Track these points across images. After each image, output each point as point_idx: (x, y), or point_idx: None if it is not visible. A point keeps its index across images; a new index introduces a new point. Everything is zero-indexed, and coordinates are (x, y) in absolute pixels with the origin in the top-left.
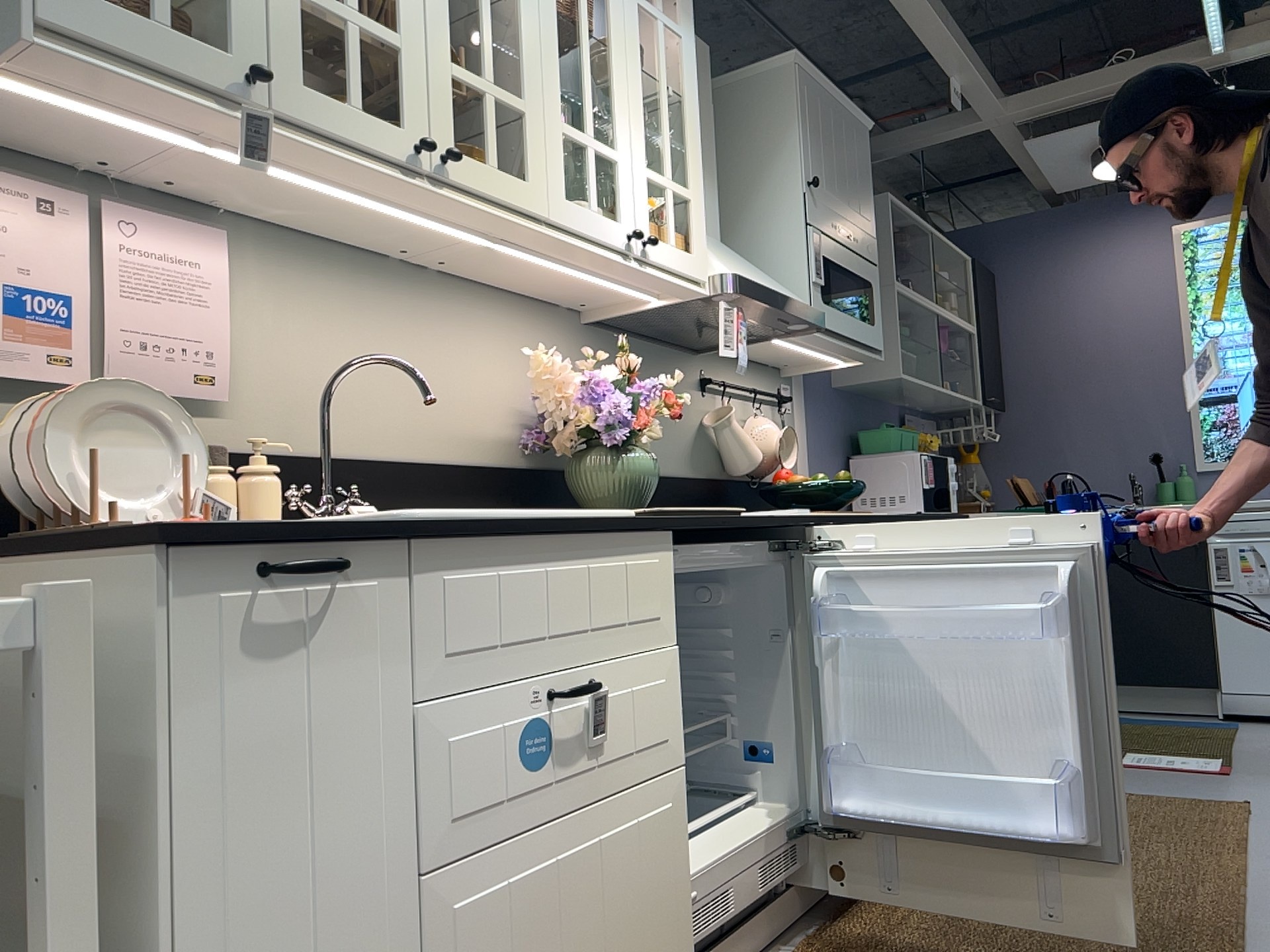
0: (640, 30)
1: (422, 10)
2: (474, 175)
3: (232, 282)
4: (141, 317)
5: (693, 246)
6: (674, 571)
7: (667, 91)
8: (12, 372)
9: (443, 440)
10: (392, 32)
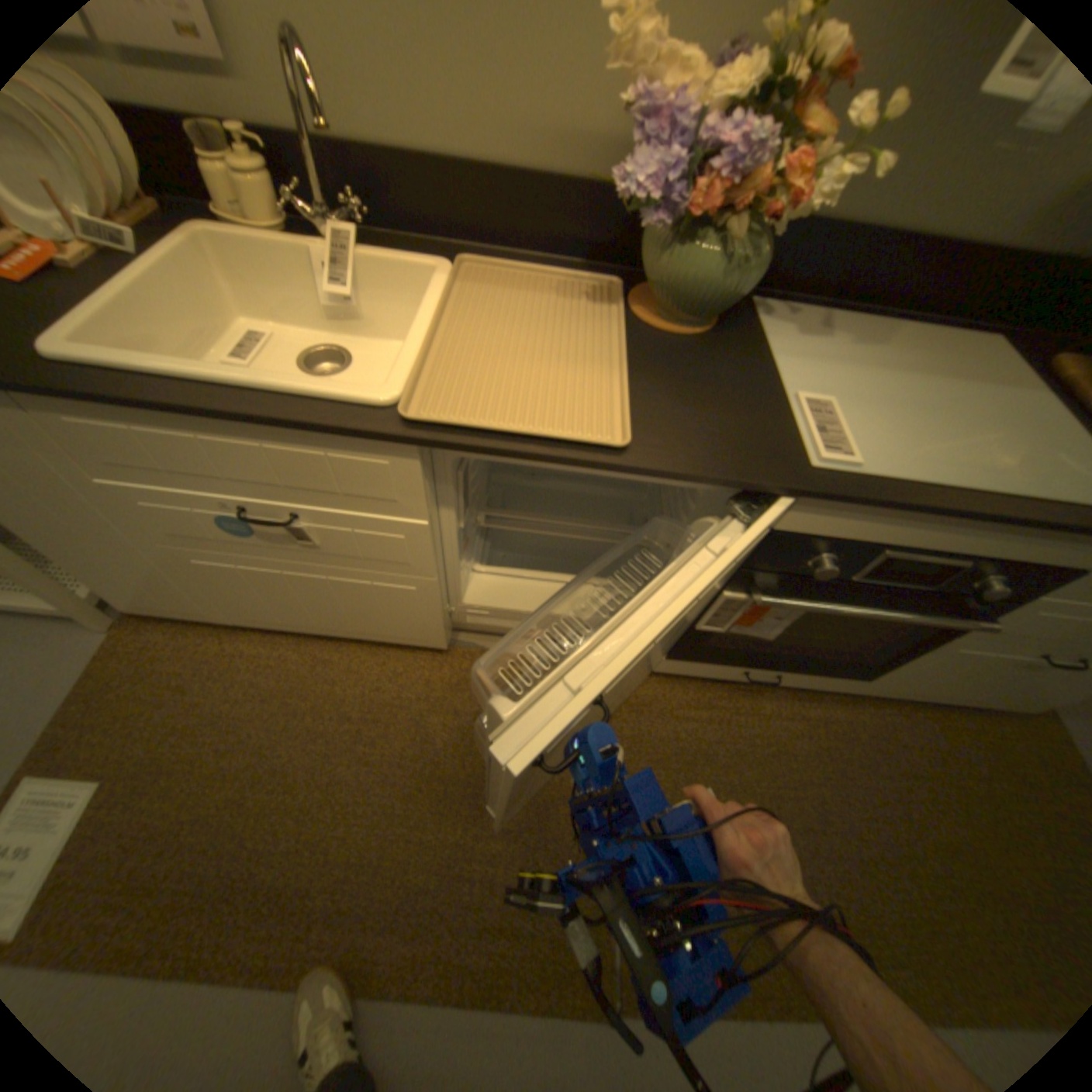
0: None
1: None
2: None
3: None
4: None
5: None
6: (423, 476)
7: None
8: None
9: (518, 132)
10: None
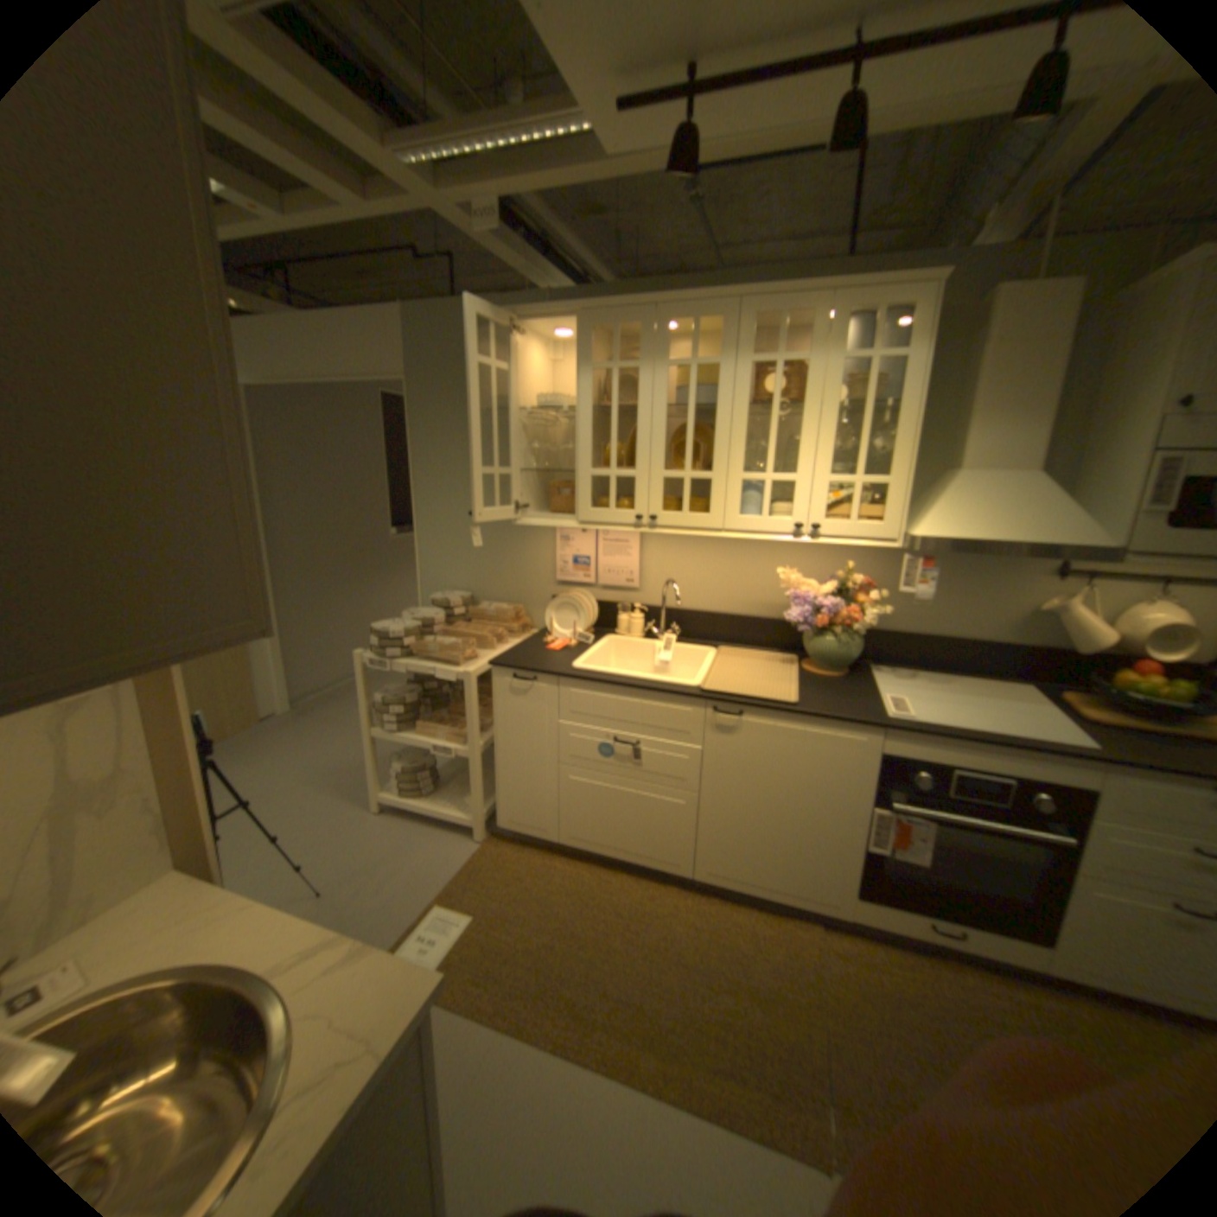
0: (845, 381)
1: (652, 458)
2: (676, 524)
3: (649, 547)
4: (612, 566)
5: (890, 519)
6: (709, 722)
7: (876, 413)
8: (580, 584)
9: (751, 608)
10: (636, 475)
